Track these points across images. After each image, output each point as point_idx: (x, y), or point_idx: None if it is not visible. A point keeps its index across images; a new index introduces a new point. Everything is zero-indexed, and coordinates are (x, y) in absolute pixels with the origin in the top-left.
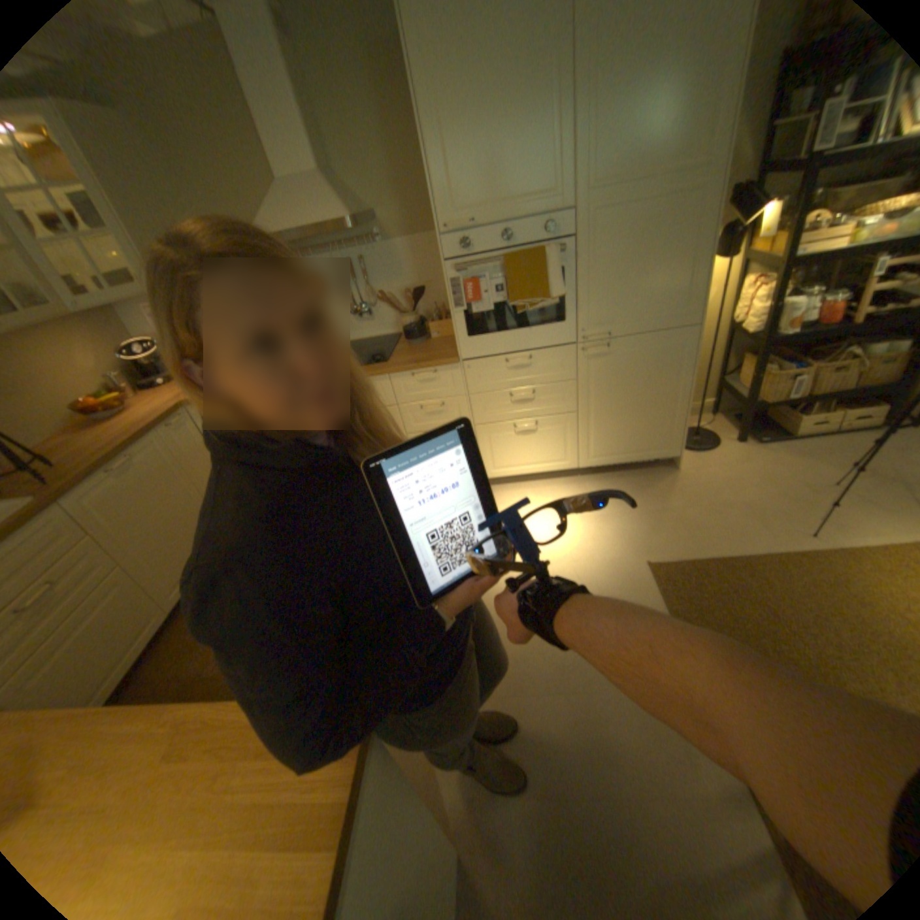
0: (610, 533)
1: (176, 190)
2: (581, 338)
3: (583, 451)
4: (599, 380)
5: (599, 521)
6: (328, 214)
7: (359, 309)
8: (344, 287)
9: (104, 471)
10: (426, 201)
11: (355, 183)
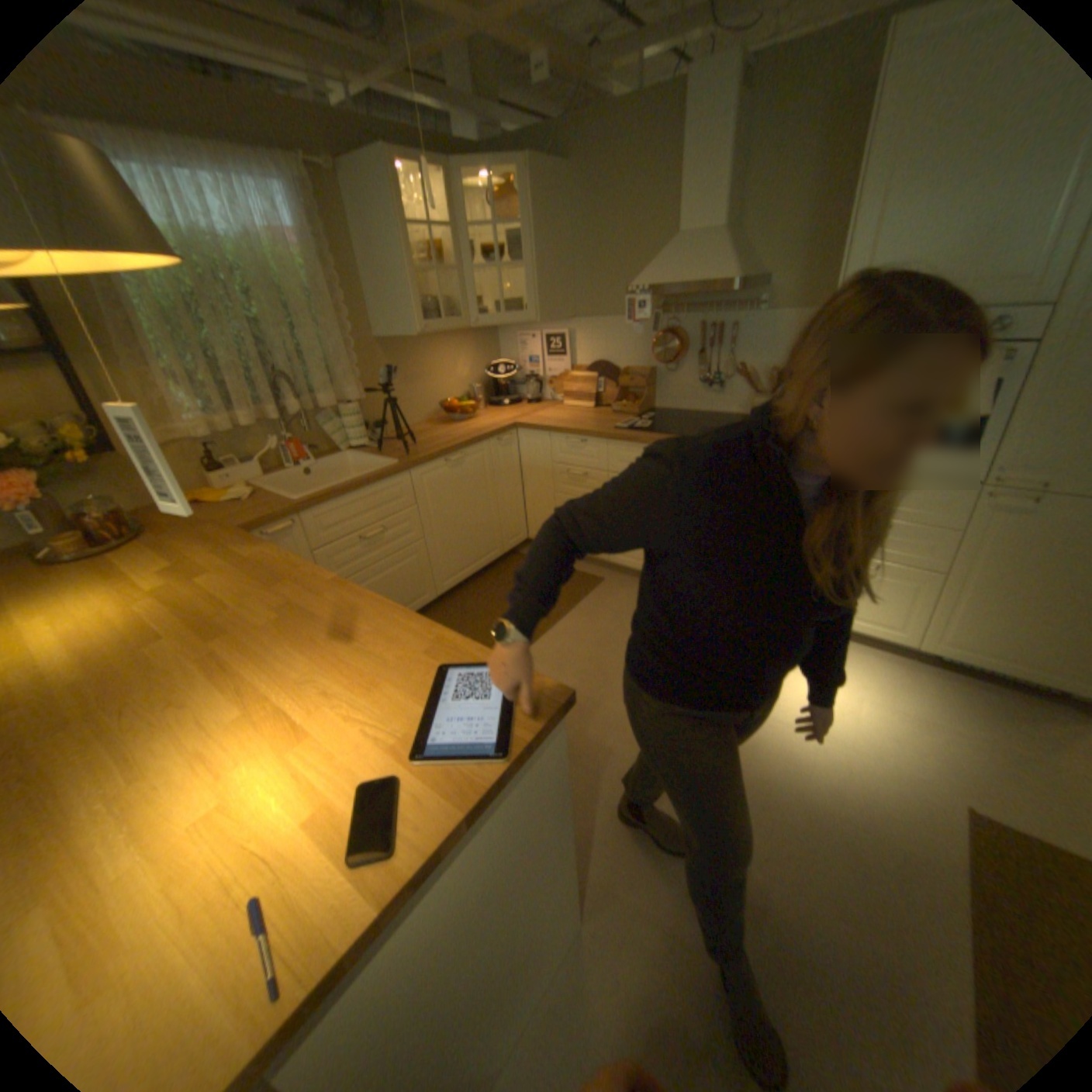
0: (930, 748)
1: (587, 235)
2: (996, 478)
3: (937, 630)
4: (1003, 544)
5: (920, 726)
6: (719, 273)
7: (711, 379)
8: (705, 351)
9: (445, 460)
10: (840, 271)
11: (761, 243)
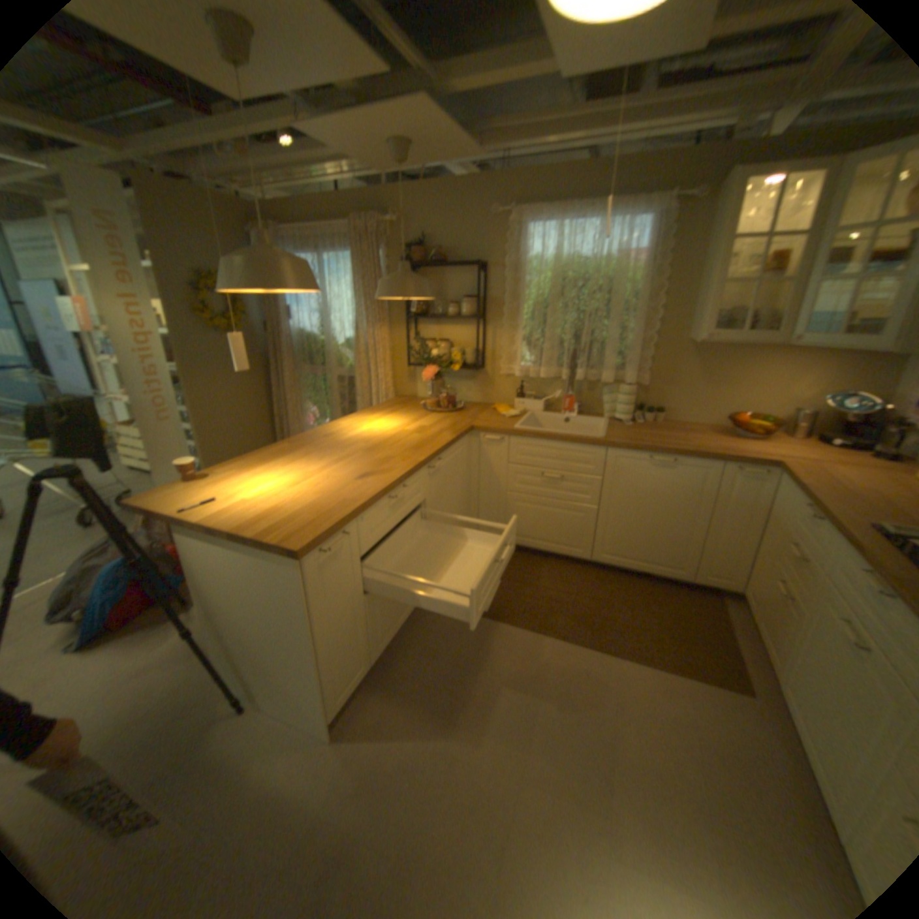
0: None
1: None
2: None
3: None
4: None
5: None
6: None
7: None
8: None
9: (651, 456)
10: None
11: None
